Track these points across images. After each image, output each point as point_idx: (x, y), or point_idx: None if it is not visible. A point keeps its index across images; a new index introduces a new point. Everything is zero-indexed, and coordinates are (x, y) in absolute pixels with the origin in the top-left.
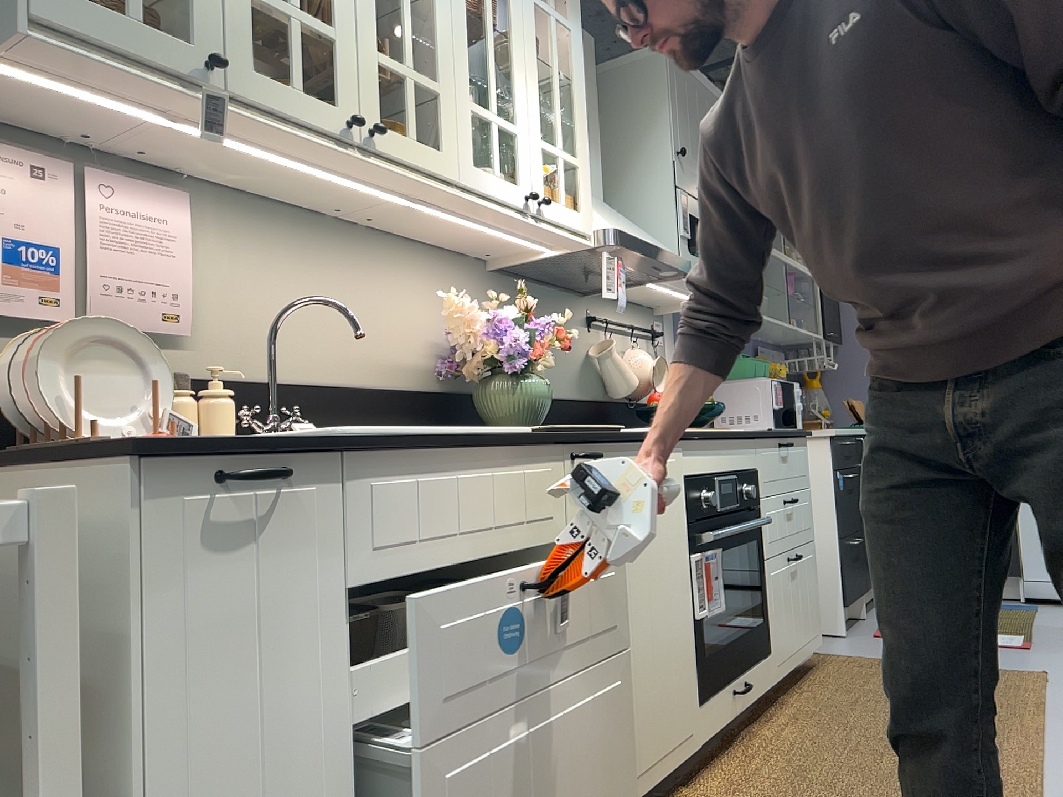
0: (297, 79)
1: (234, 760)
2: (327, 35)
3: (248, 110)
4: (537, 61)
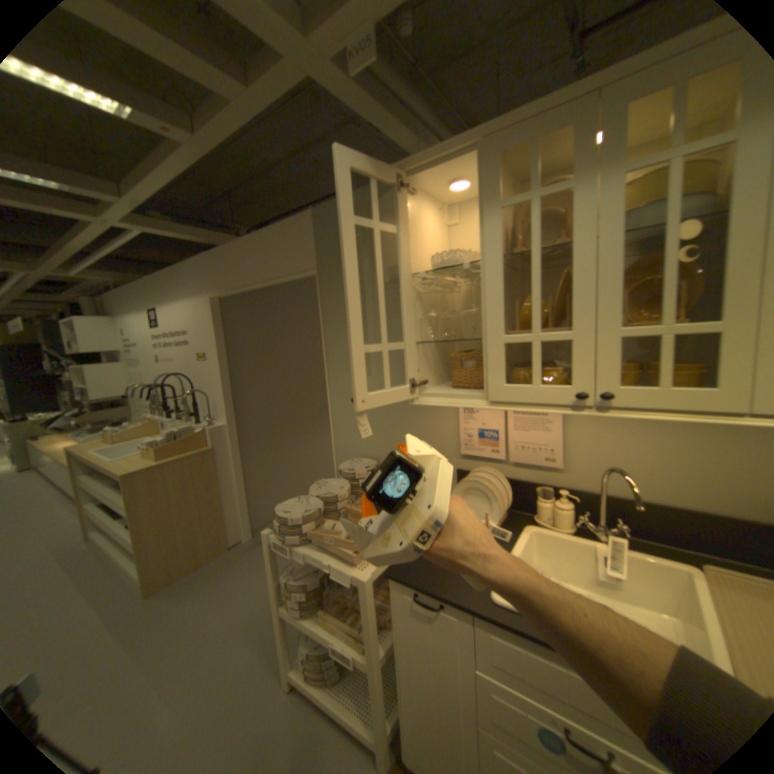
0: (537, 378)
1: (427, 689)
2: (565, 338)
3: (503, 406)
4: None
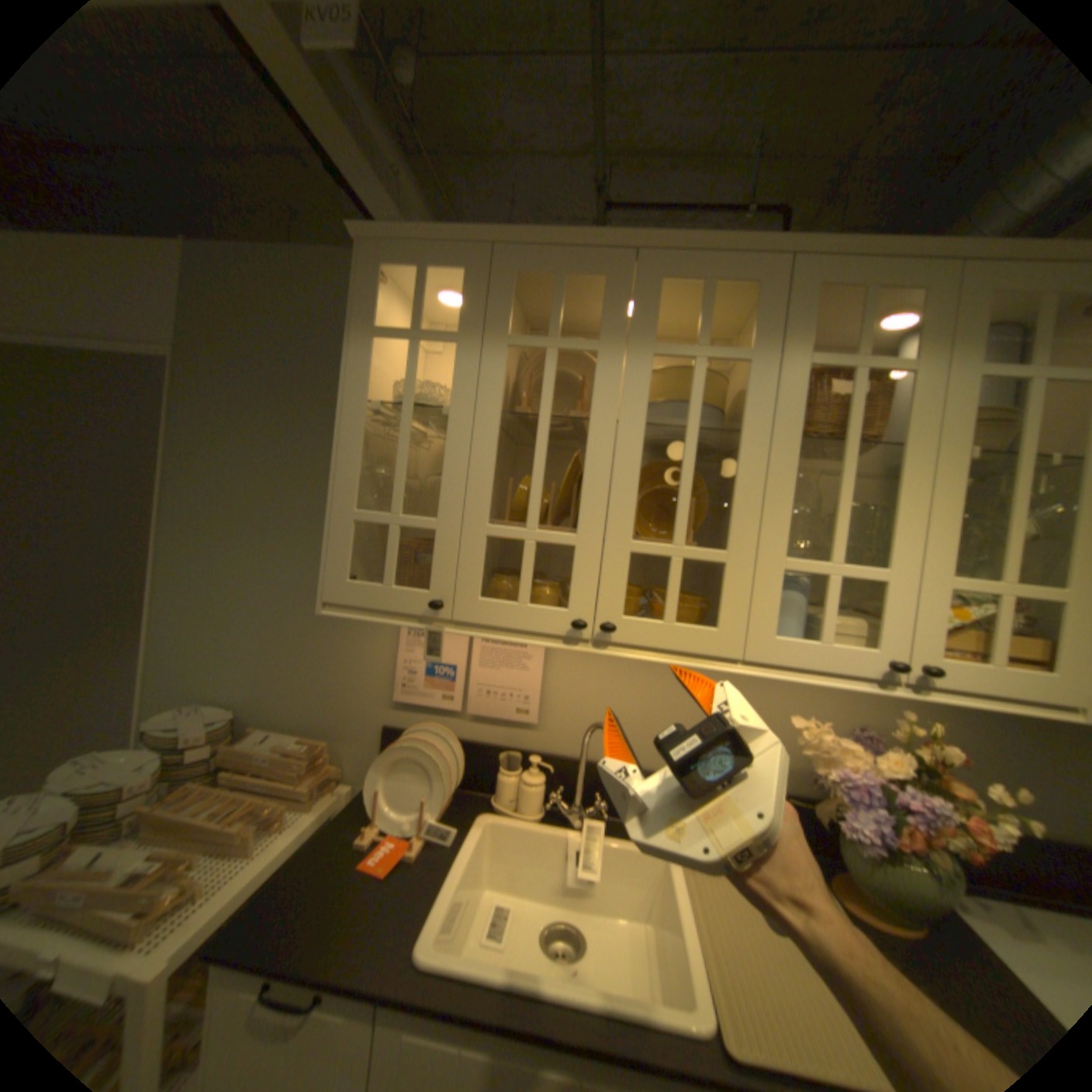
0: (525, 592)
1: None
2: (566, 542)
3: (473, 629)
4: (971, 460)
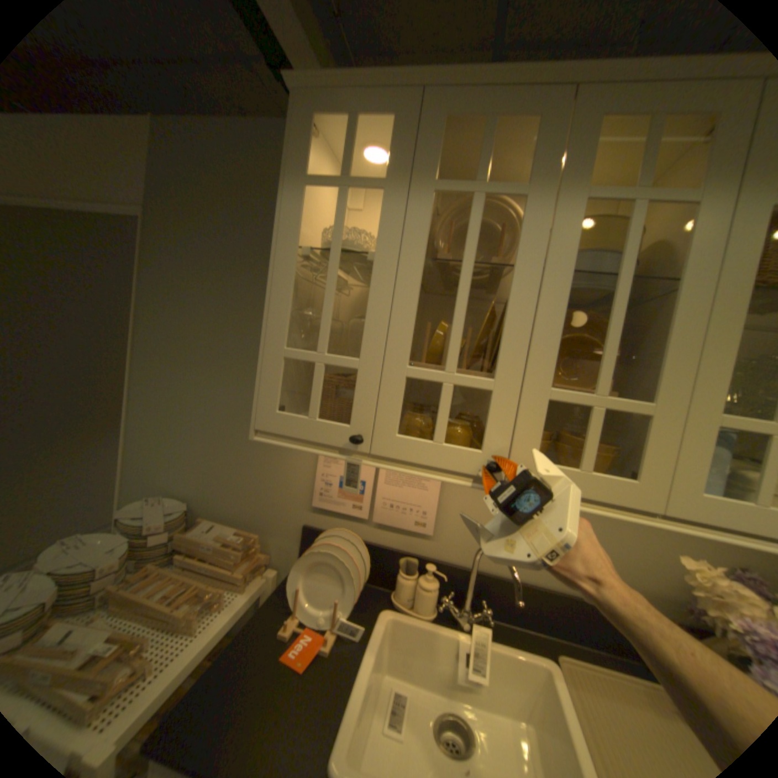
0: (441, 433)
1: None
2: (484, 386)
3: (389, 463)
4: None
